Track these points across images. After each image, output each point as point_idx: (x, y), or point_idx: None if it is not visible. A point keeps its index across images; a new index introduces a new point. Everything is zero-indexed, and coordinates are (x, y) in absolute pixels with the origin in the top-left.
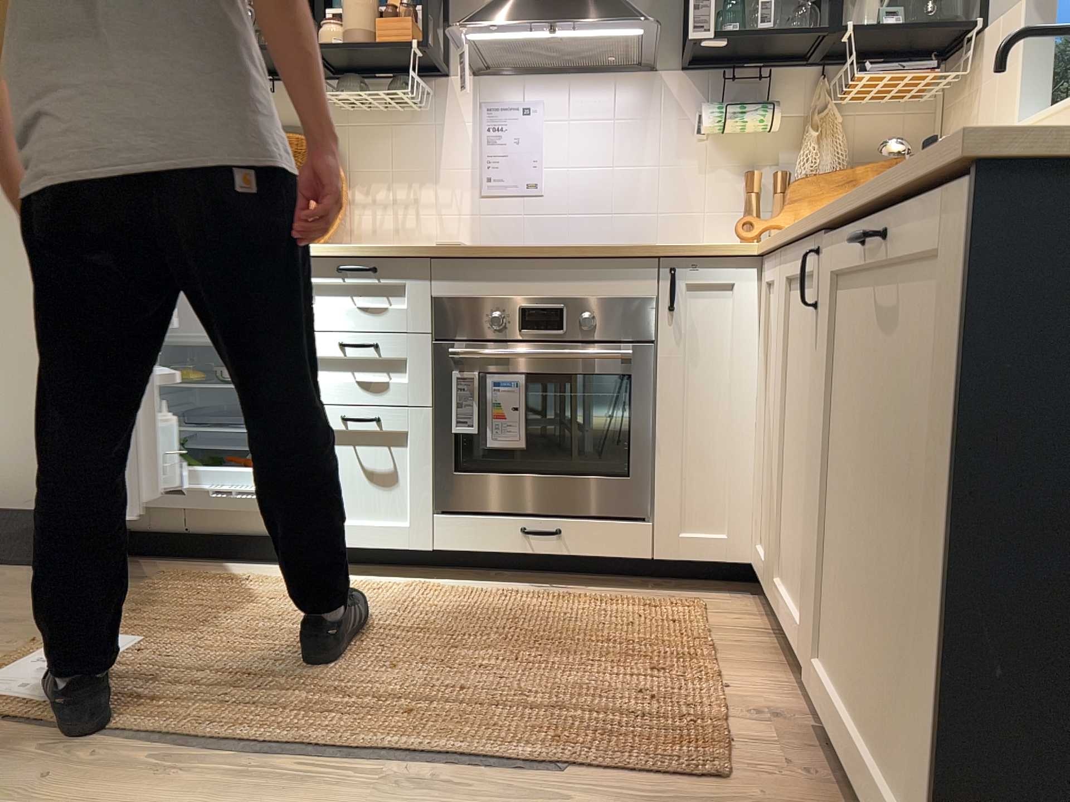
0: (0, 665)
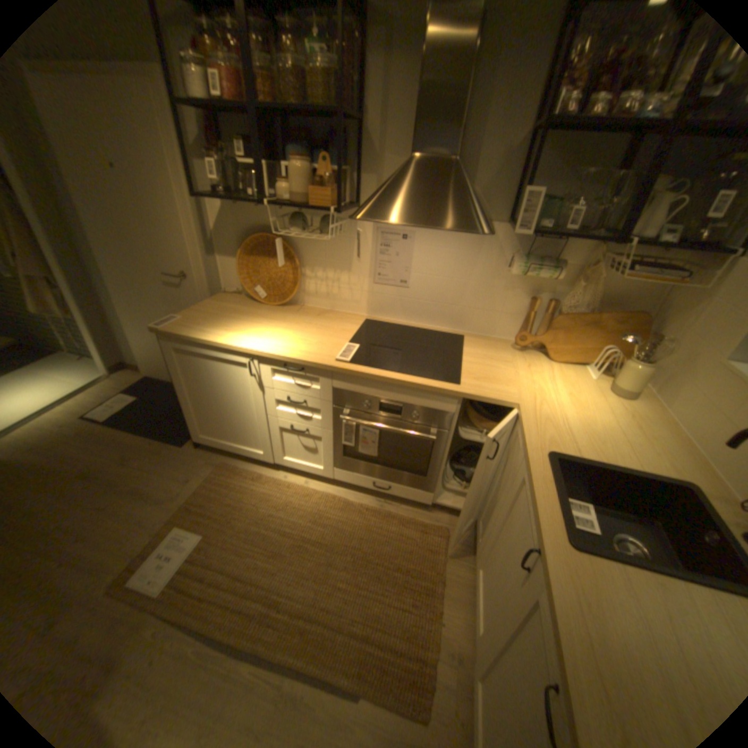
0: (147, 546)
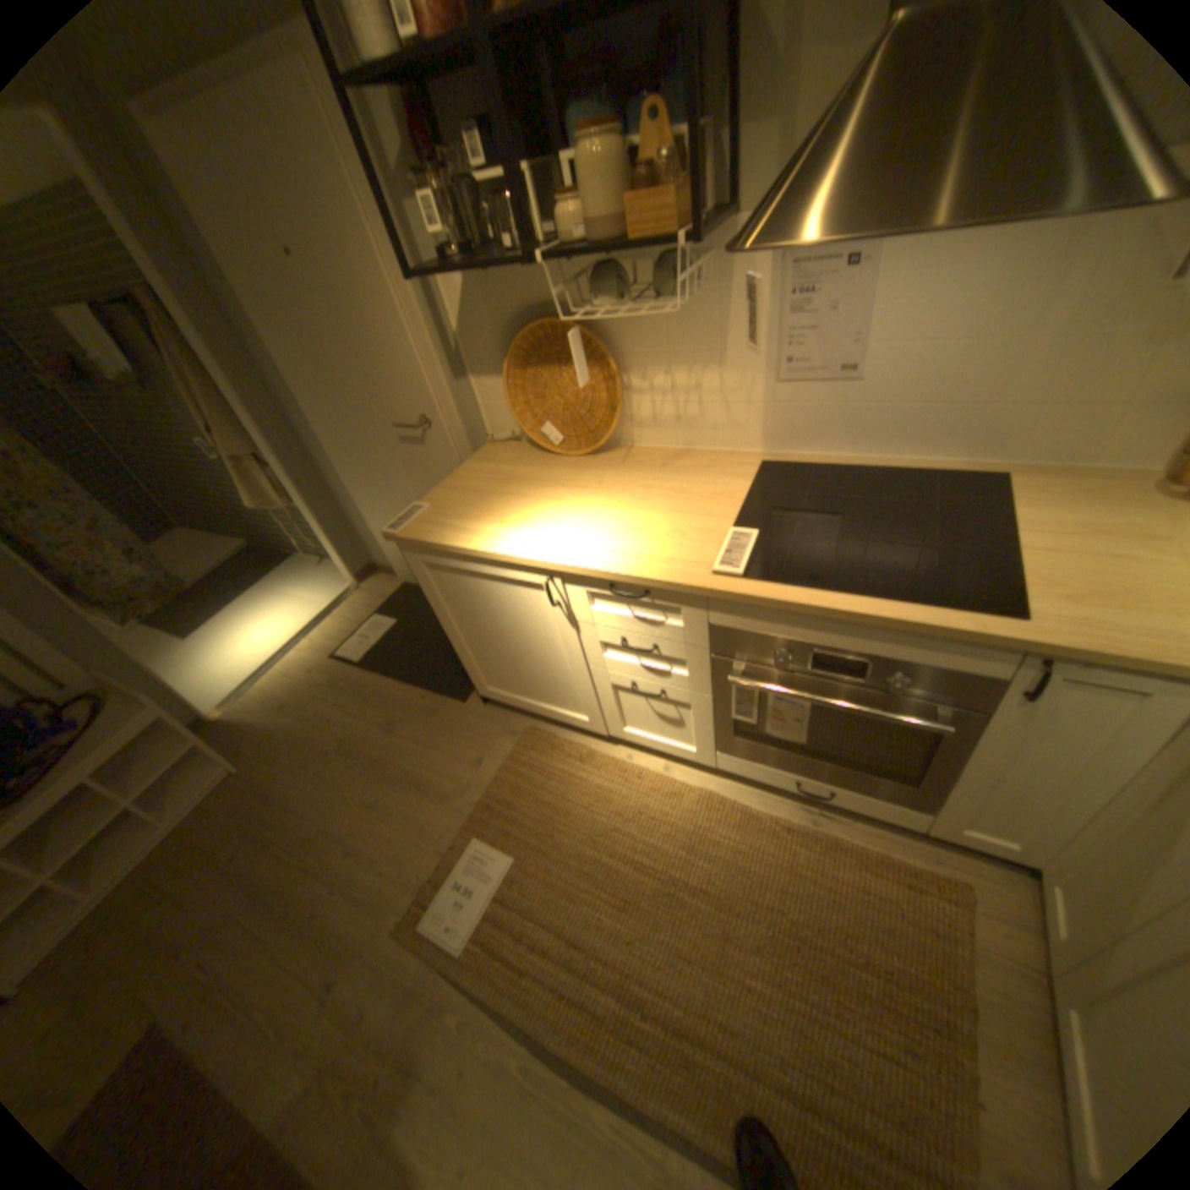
0: (435, 870)
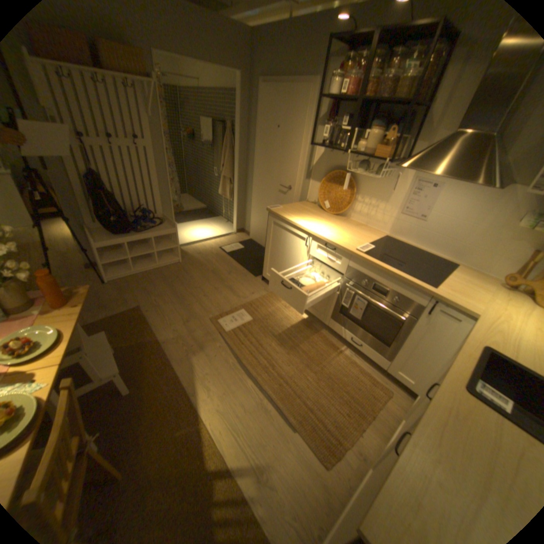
0: (229, 311)
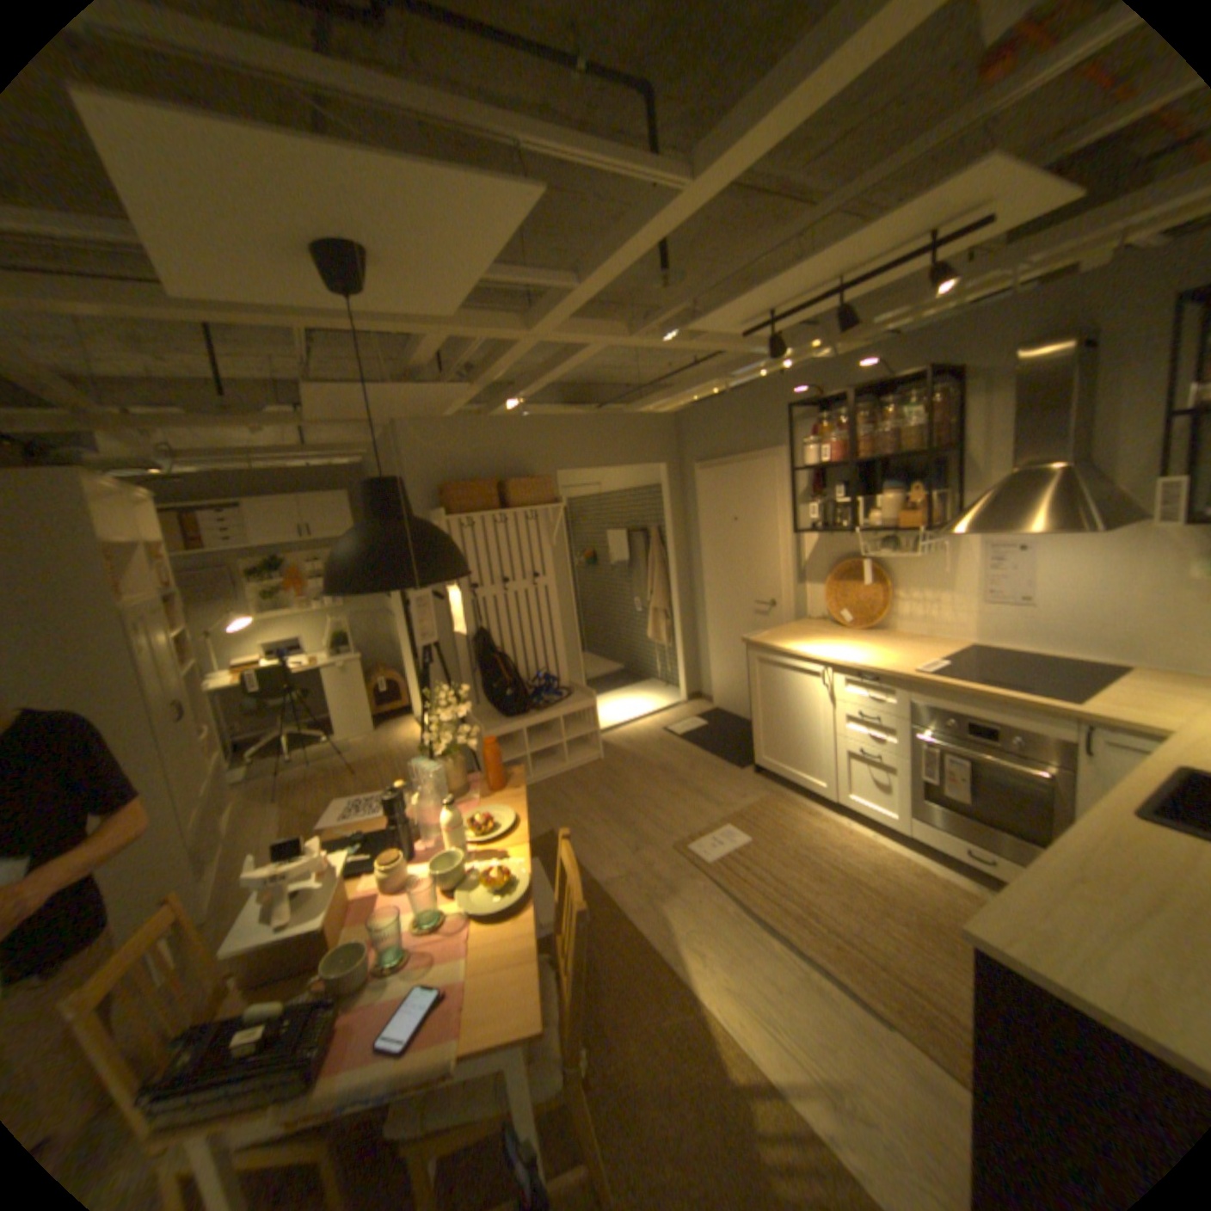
0: (705, 829)
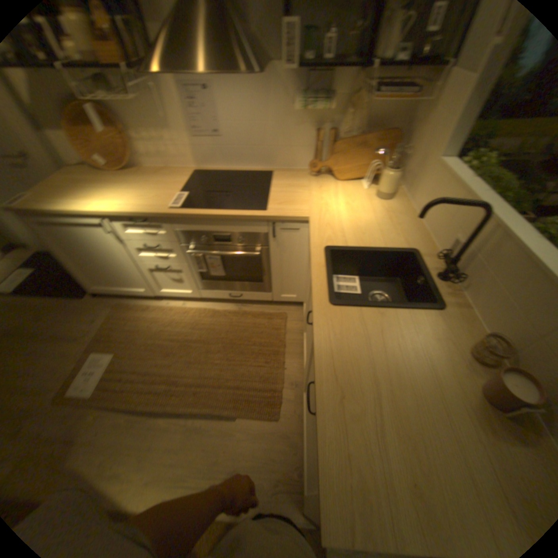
0: (70, 372)
